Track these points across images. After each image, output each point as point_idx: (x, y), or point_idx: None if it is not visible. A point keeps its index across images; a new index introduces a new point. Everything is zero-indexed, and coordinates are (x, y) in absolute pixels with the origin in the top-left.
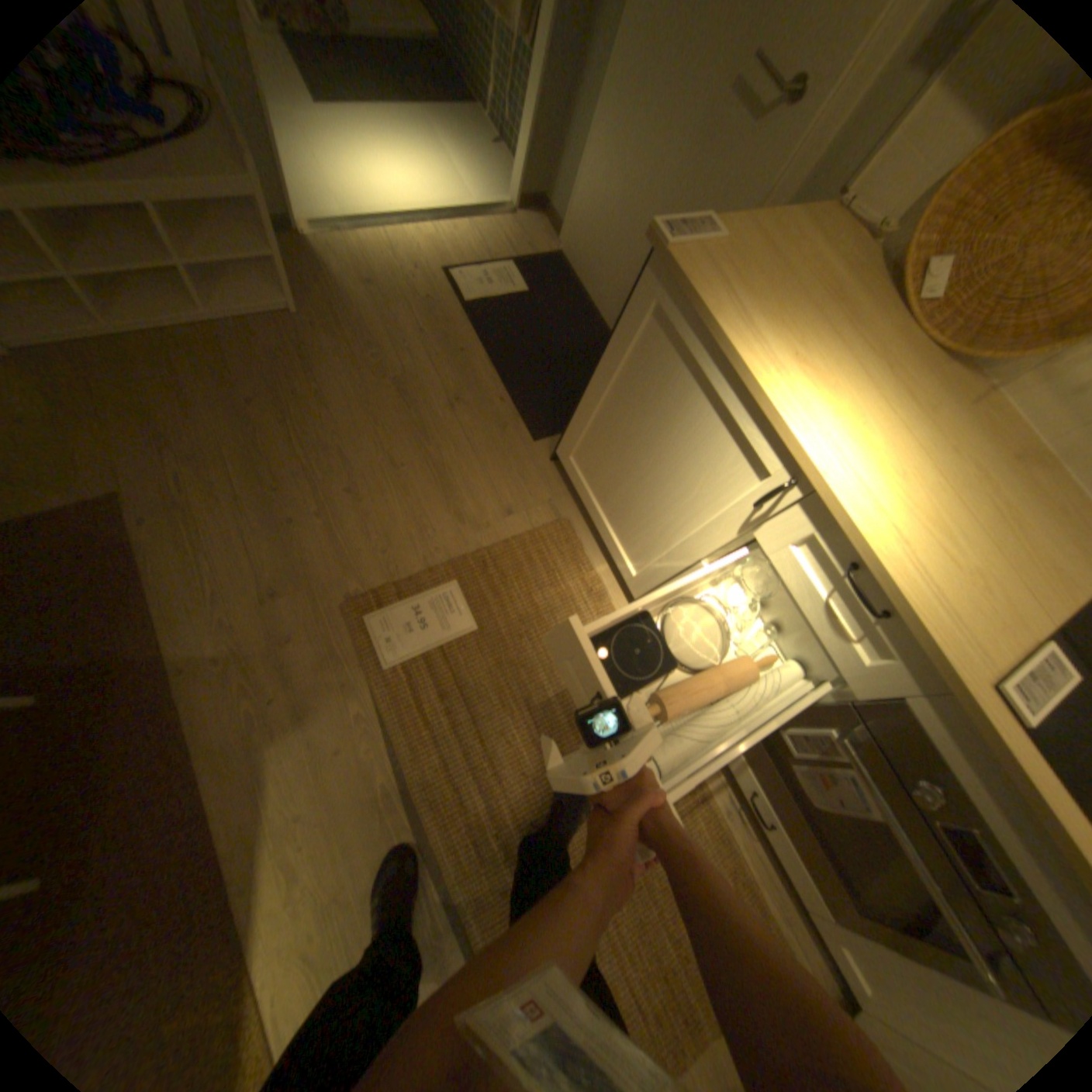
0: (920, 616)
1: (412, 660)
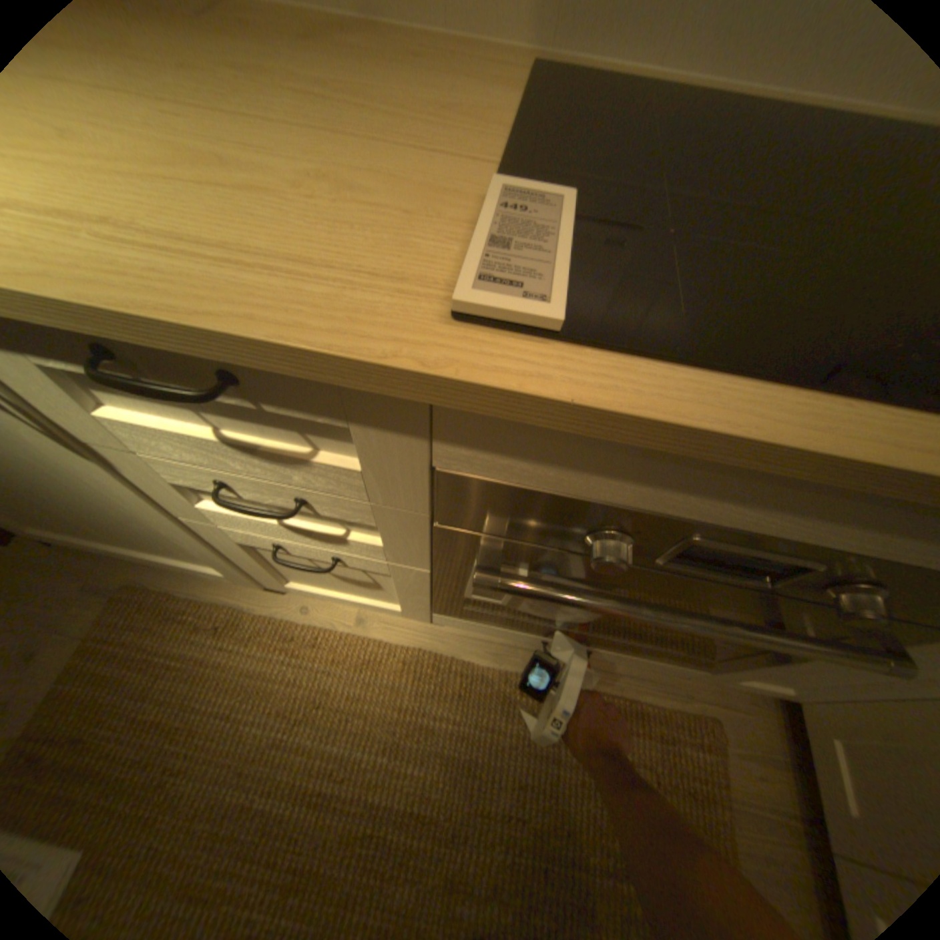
0: (194, 312)
1: None
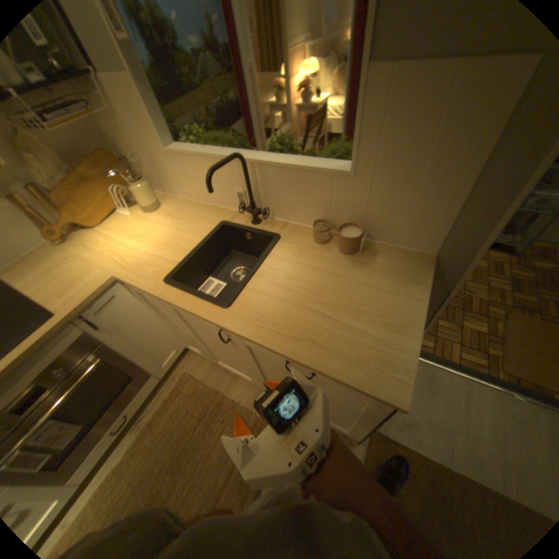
0: None
1: None
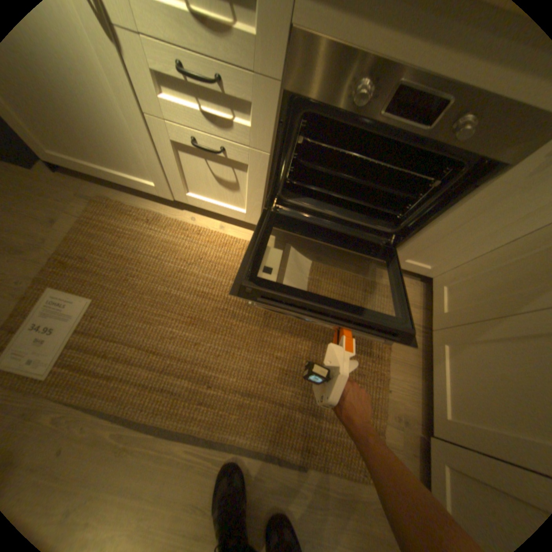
0: None
1: (60, 354)
